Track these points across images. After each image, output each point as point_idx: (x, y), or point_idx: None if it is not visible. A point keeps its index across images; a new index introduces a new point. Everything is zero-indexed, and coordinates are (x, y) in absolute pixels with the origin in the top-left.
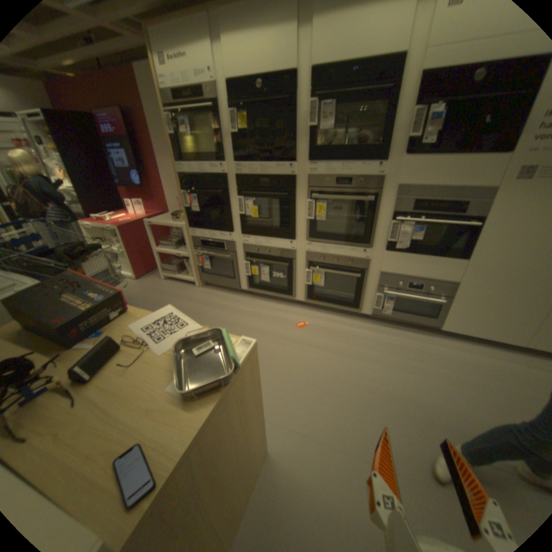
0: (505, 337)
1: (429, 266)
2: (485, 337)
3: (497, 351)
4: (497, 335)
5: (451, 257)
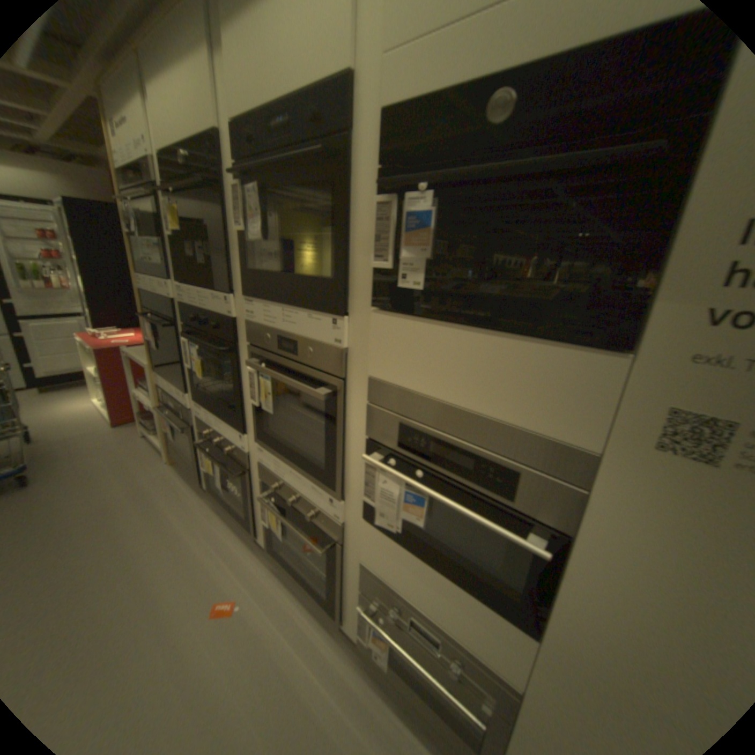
0: None
1: (446, 604)
2: None
3: None
4: None
5: (493, 609)
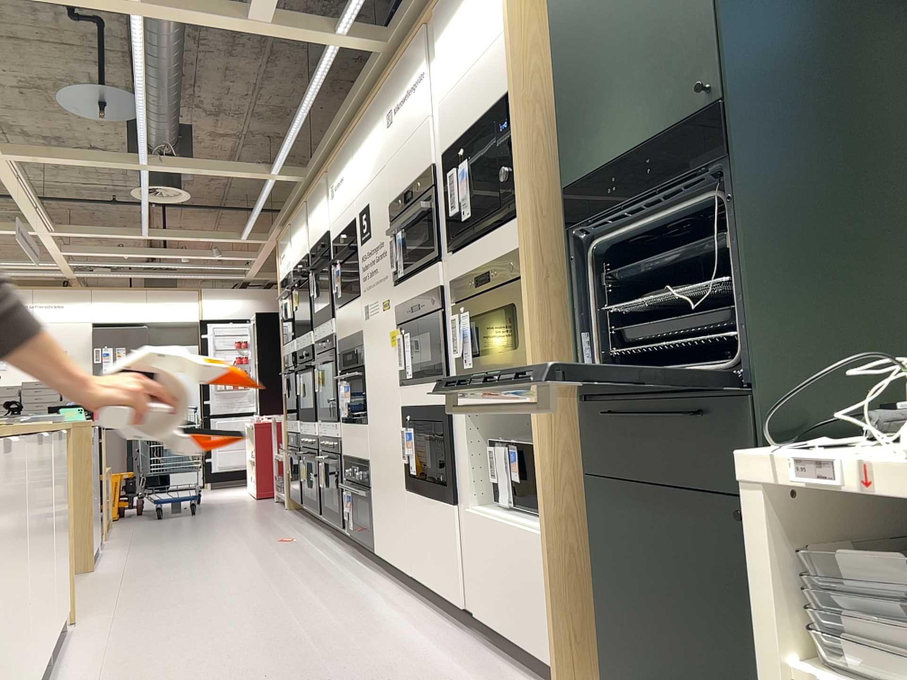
0: (400, 557)
1: (356, 440)
2: (393, 561)
3: (400, 590)
4: (396, 555)
5: (361, 423)
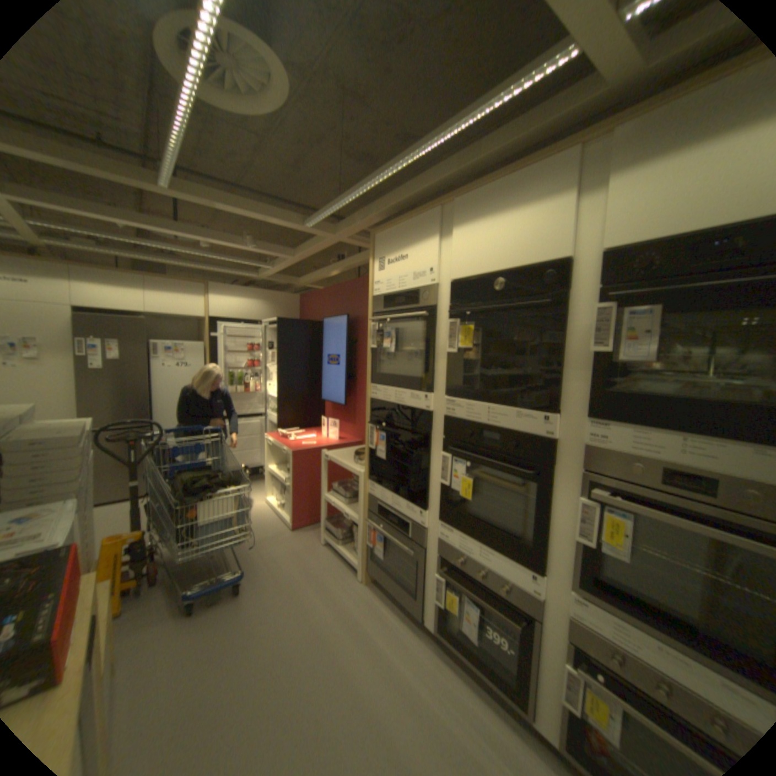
0: None
1: None
2: None
3: None
4: None
5: None
